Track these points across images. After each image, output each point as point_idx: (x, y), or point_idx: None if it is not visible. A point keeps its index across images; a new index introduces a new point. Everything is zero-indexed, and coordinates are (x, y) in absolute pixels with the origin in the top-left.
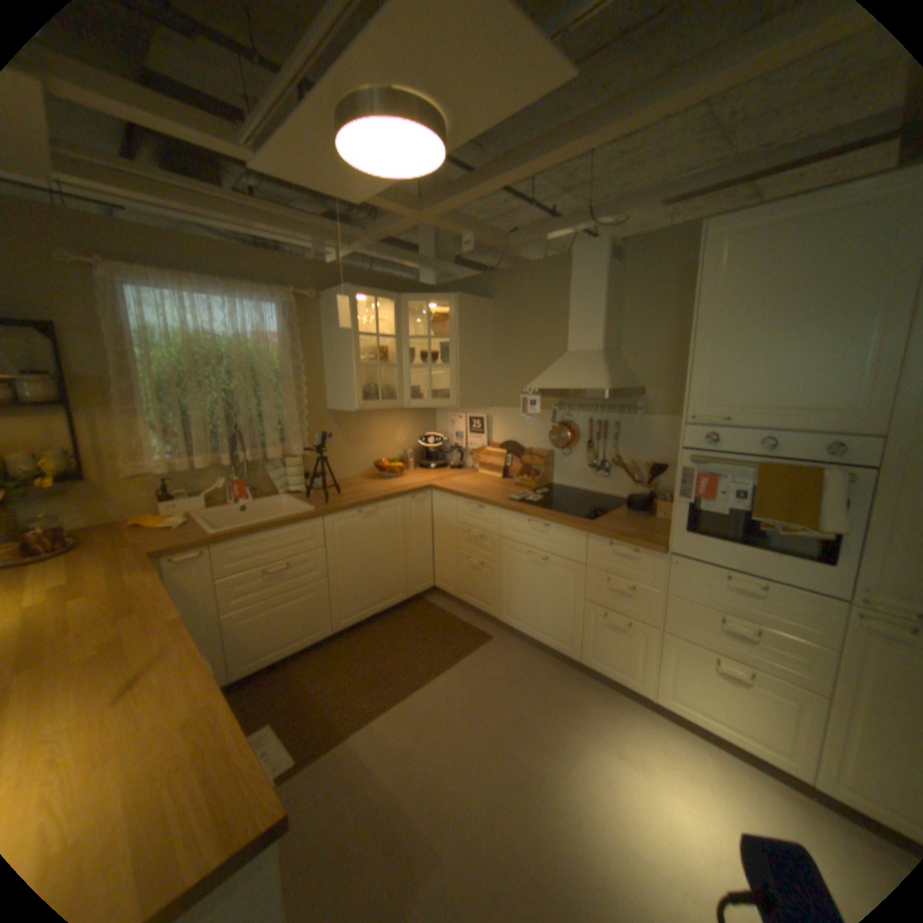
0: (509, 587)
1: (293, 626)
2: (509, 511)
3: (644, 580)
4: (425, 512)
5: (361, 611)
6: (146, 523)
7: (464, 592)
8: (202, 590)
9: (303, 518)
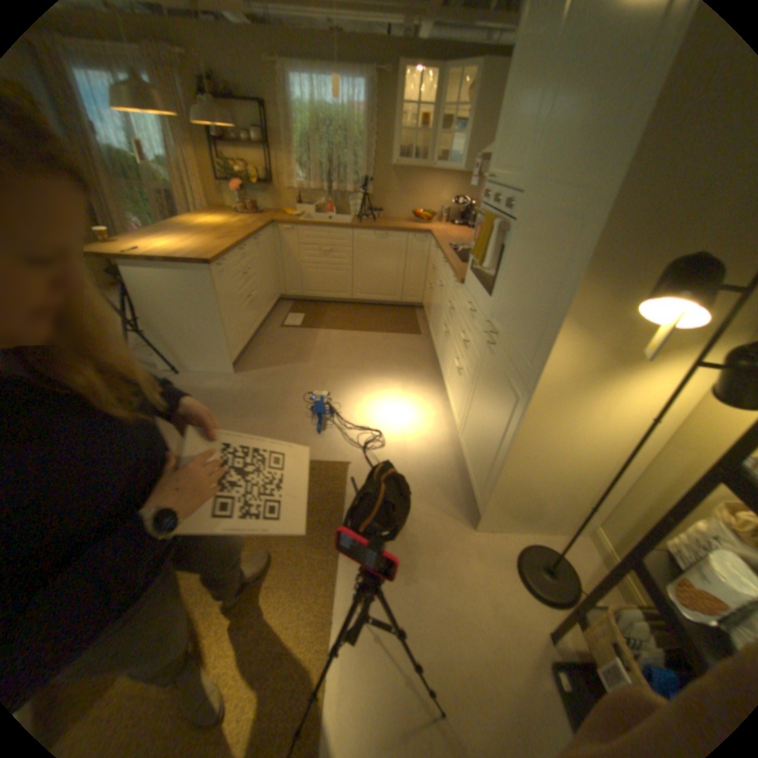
0: (433, 306)
1: (332, 285)
2: (440, 251)
3: (456, 303)
4: (424, 250)
5: (370, 295)
6: (287, 213)
7: (426, 308)
8: (294, 247)
9: (341, 227)
